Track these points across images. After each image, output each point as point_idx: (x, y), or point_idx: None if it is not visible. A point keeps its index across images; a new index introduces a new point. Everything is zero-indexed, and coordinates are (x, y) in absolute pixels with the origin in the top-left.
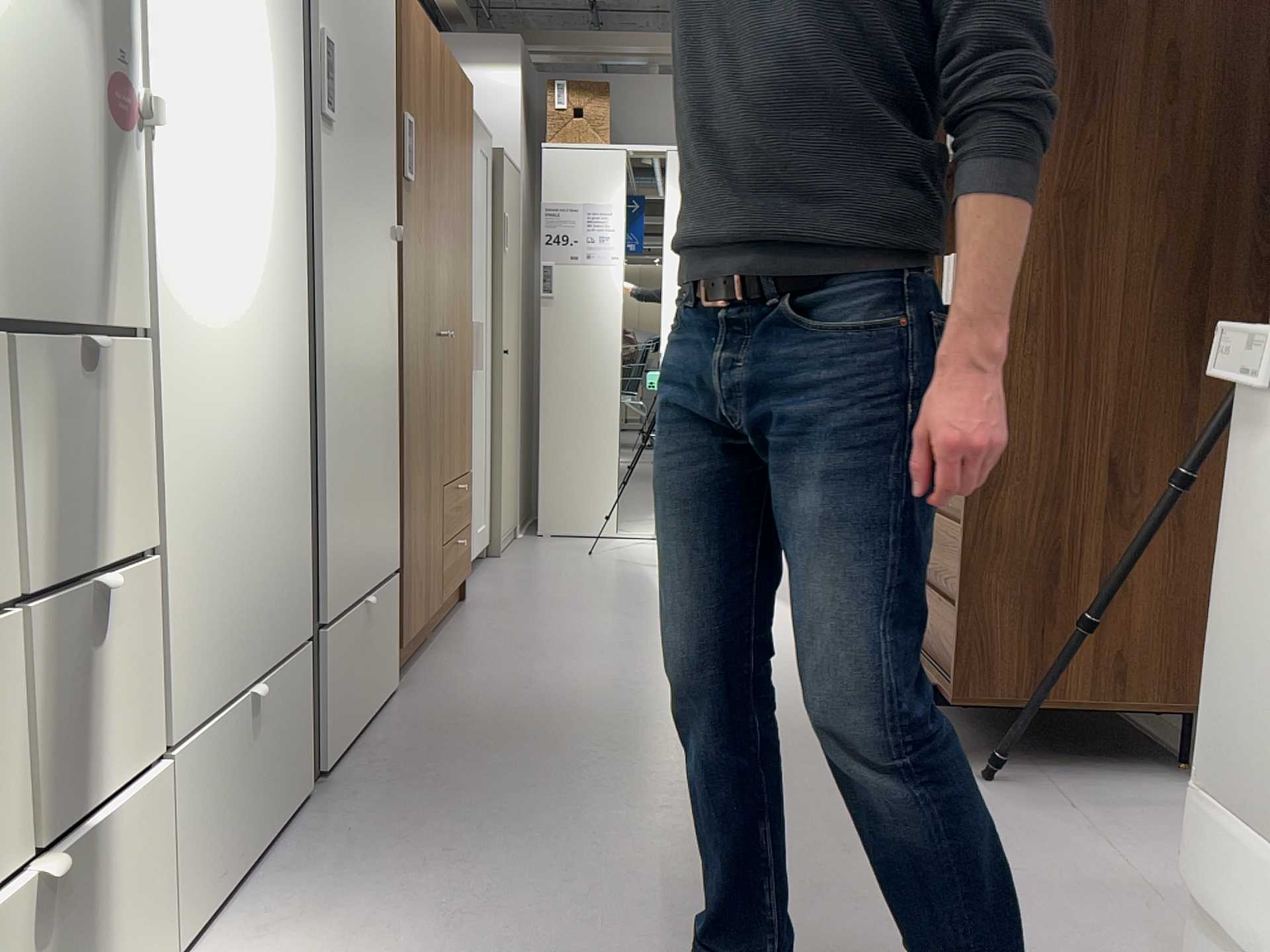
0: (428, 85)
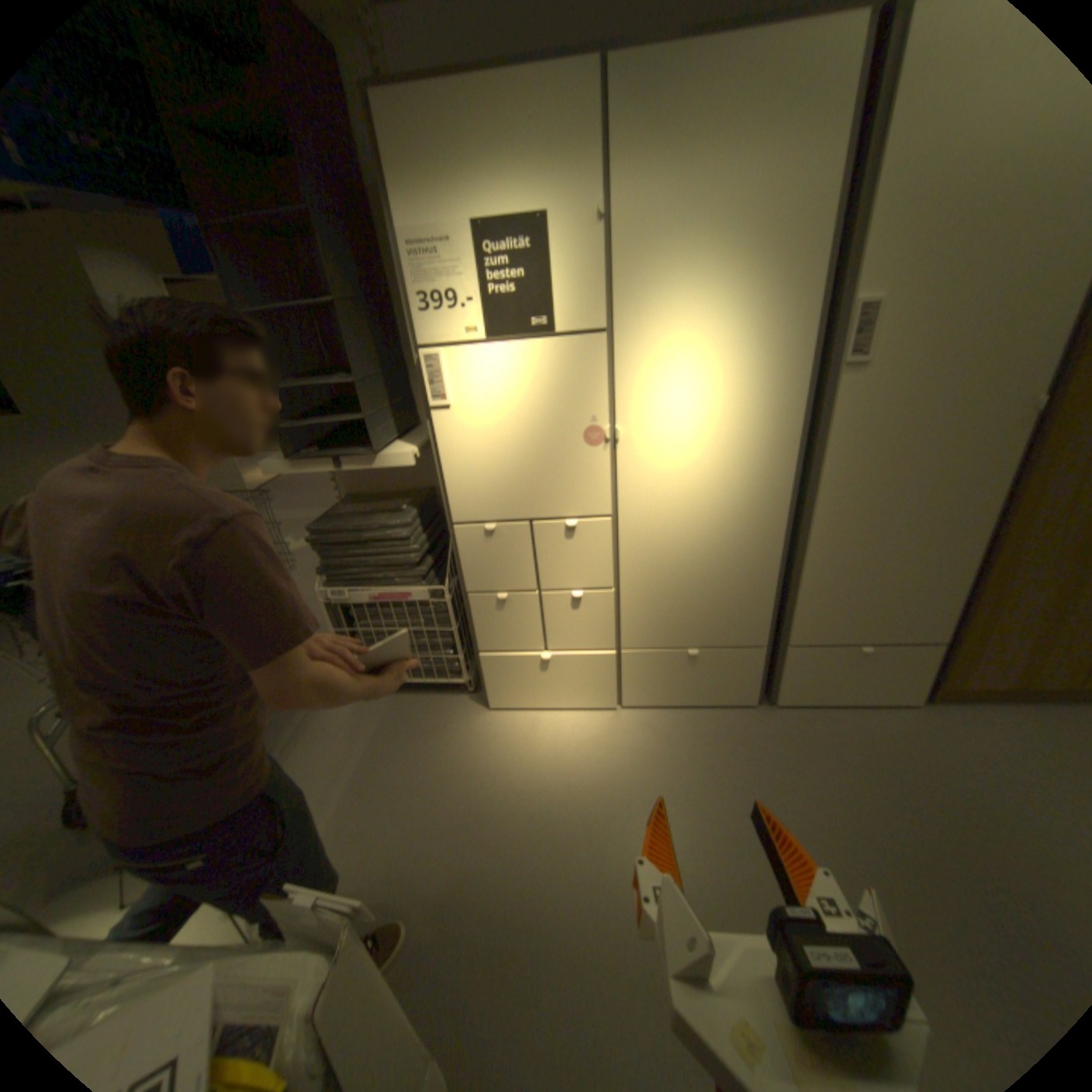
0: None
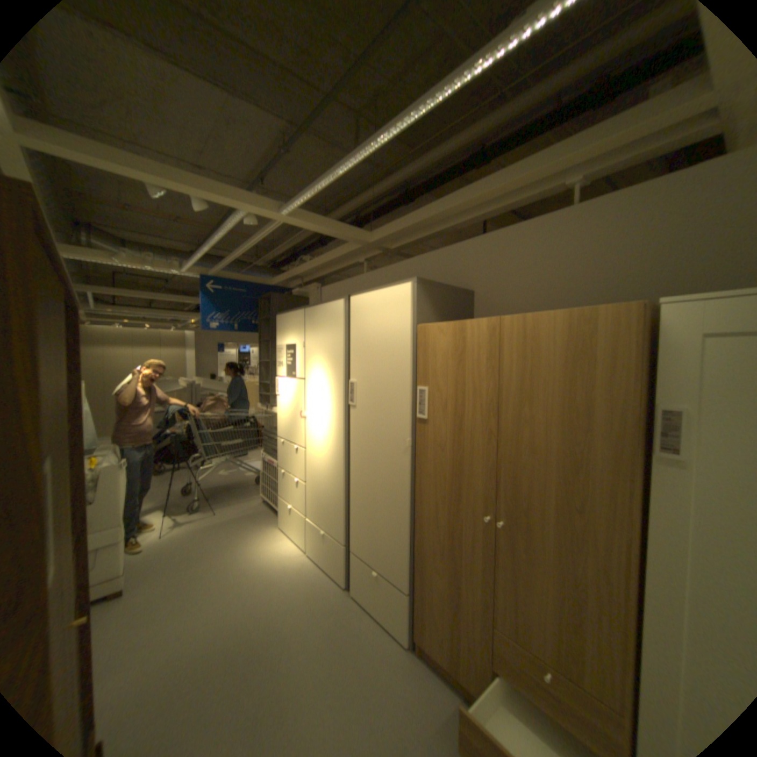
0: (460, 360)
